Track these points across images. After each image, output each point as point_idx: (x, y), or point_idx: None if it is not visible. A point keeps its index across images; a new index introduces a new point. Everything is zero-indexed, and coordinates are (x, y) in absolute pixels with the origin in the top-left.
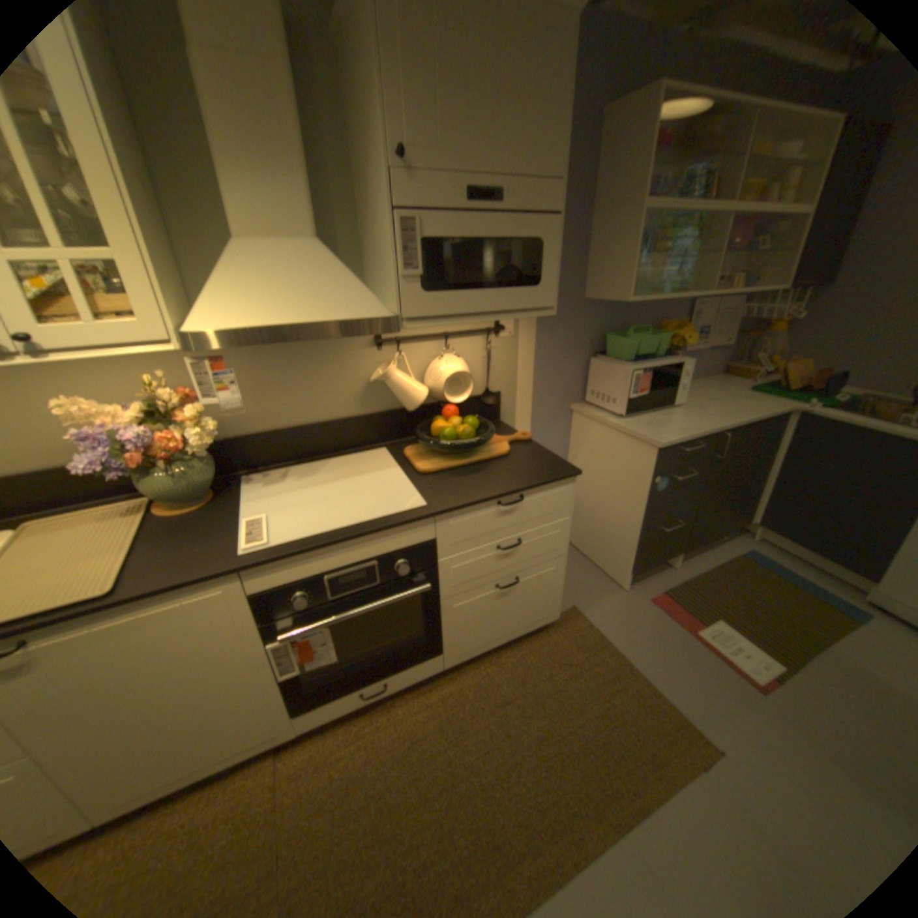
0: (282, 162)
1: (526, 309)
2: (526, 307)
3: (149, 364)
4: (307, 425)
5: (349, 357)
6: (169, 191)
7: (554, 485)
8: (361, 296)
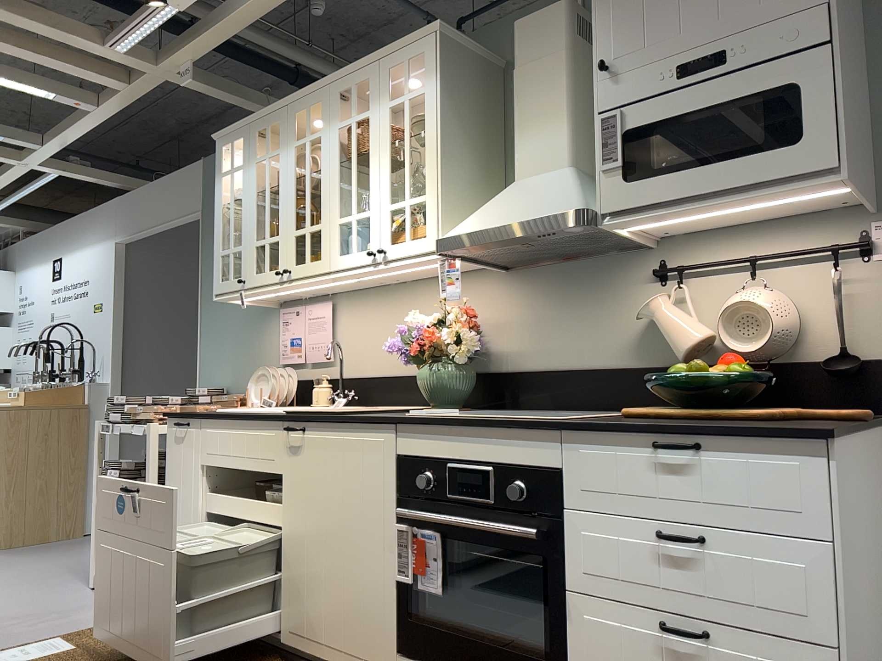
0: (551, 118)
1: (784, 182)
2: (784, 179)
3: (468, 295)
4: (572, 370)
5: (625, 293)
6: (511, 169)
7: (771, 447)
8: (565, 199)
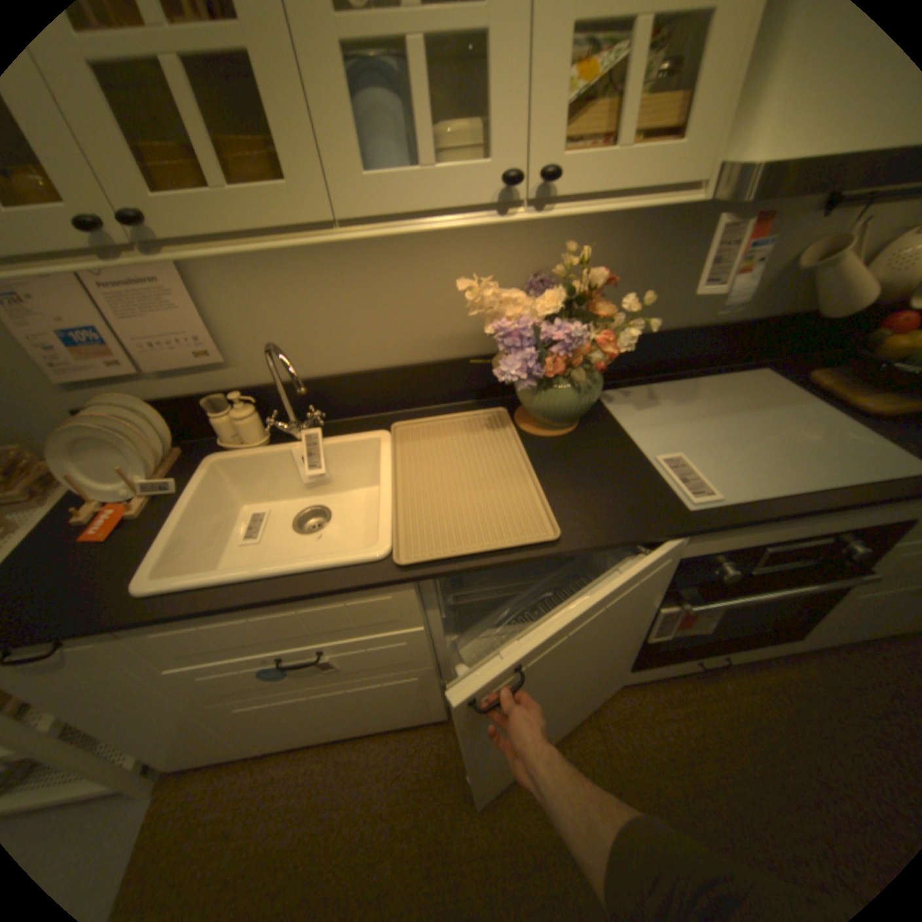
0: None
1: None
2: None
3: (552, 233)
4: (681, 330)
5: (780, 227)
6: None
7: None
8: None
